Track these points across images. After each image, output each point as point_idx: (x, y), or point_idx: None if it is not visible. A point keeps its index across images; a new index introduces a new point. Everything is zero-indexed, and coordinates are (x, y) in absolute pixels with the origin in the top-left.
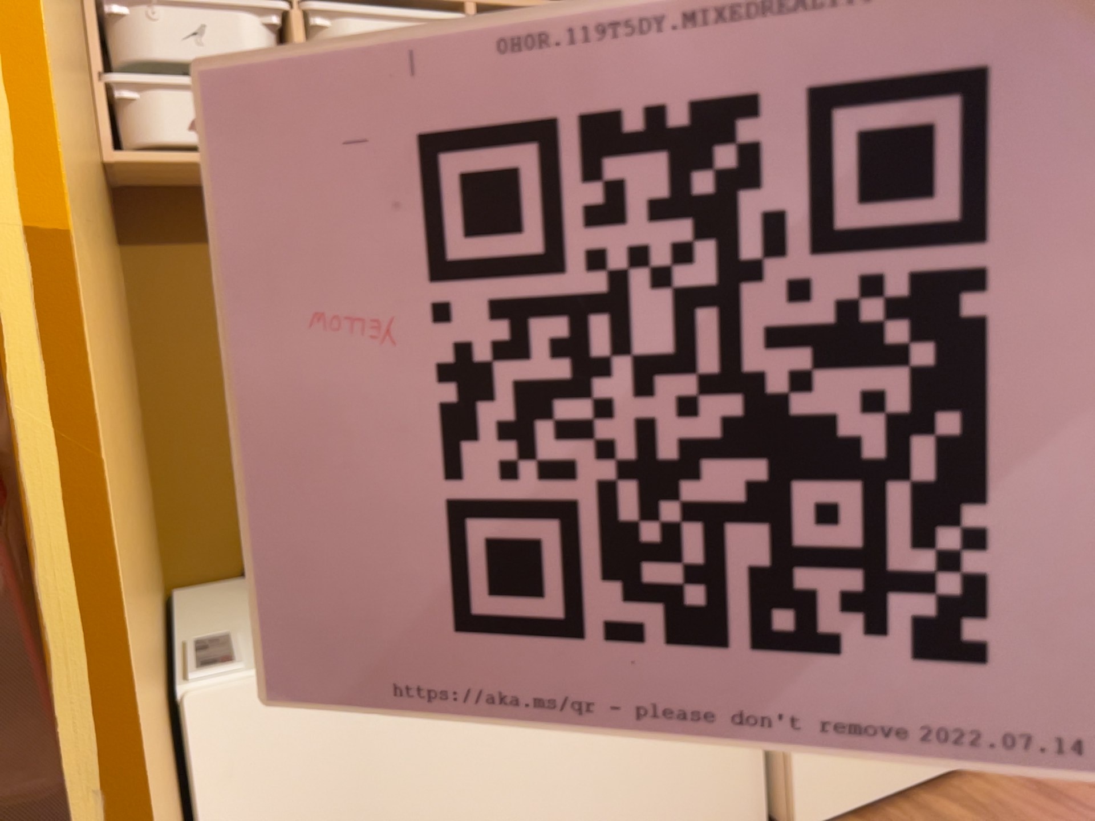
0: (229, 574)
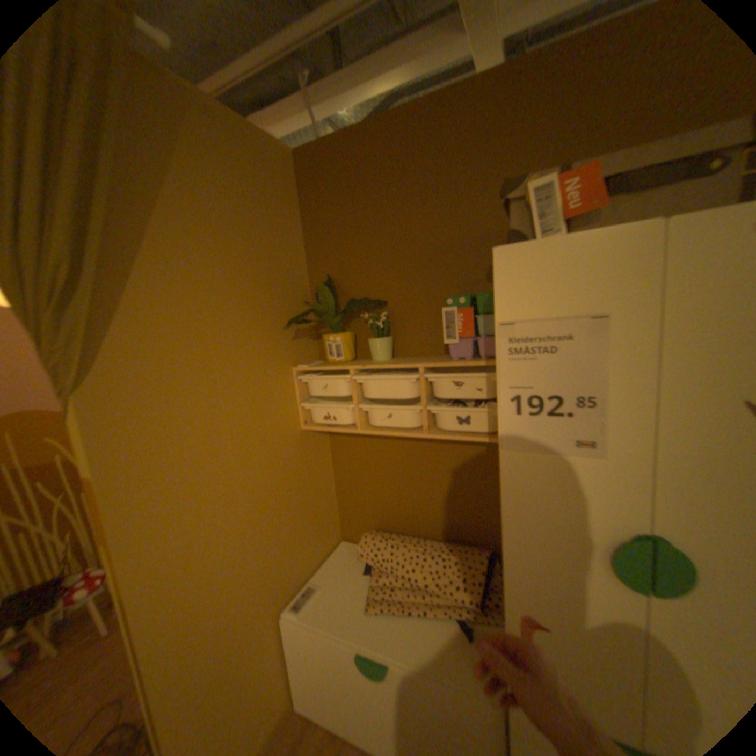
0: (358, 541)
